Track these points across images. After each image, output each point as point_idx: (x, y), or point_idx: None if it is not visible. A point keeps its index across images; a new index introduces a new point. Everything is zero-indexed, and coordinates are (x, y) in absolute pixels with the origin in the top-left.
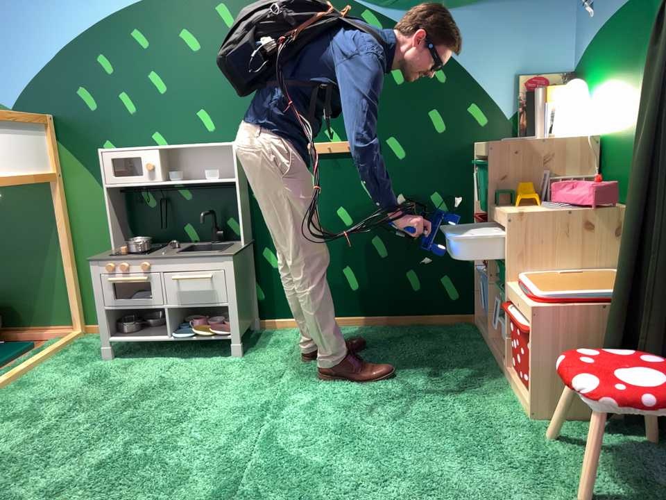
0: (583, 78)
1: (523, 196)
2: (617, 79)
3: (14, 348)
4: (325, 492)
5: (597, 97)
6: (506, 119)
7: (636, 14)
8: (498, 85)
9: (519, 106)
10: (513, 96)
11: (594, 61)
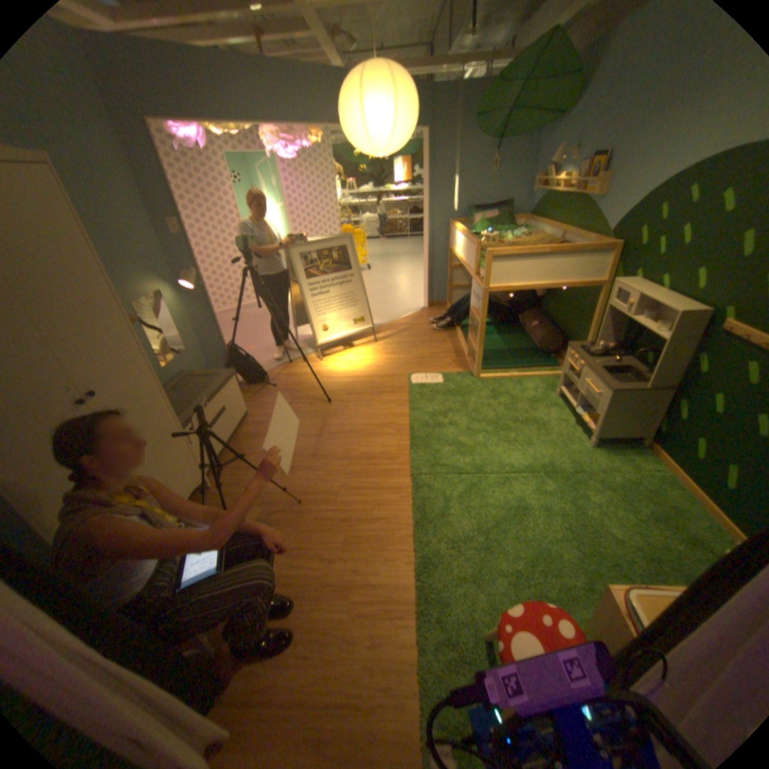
0: None
1: None
2: None
3: (549, 363)
4: (468, 506)
5: None
6: None
7: None
8: None
9: None
10: None
11: None
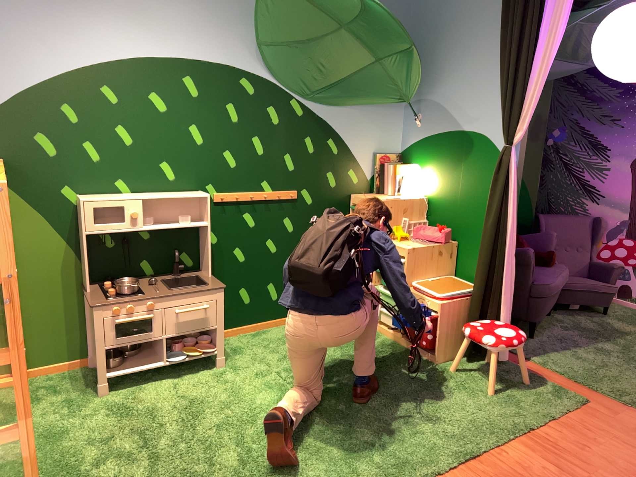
0: (408, 161)
1: (399, 235)
2: (439, 171)
3: None
4: (388, 422)
5: (421, 176)
6: (366, 180)
7: (454, 143)
8: (363, 160)
9: (375, 174)
10: (371, 167)
11: (419, 155)
